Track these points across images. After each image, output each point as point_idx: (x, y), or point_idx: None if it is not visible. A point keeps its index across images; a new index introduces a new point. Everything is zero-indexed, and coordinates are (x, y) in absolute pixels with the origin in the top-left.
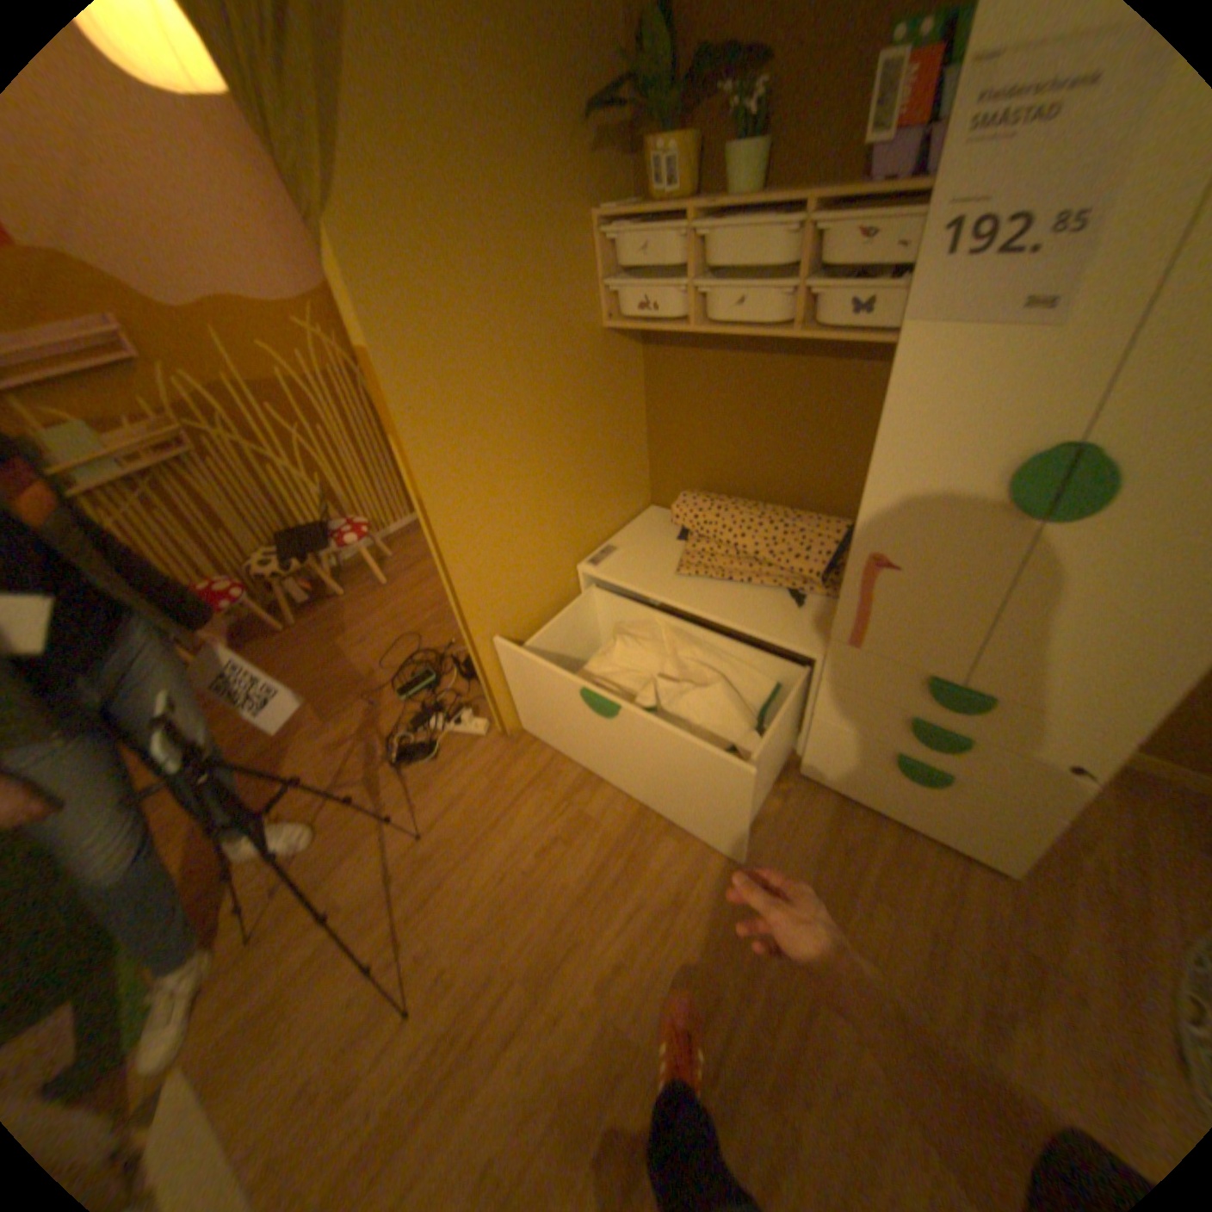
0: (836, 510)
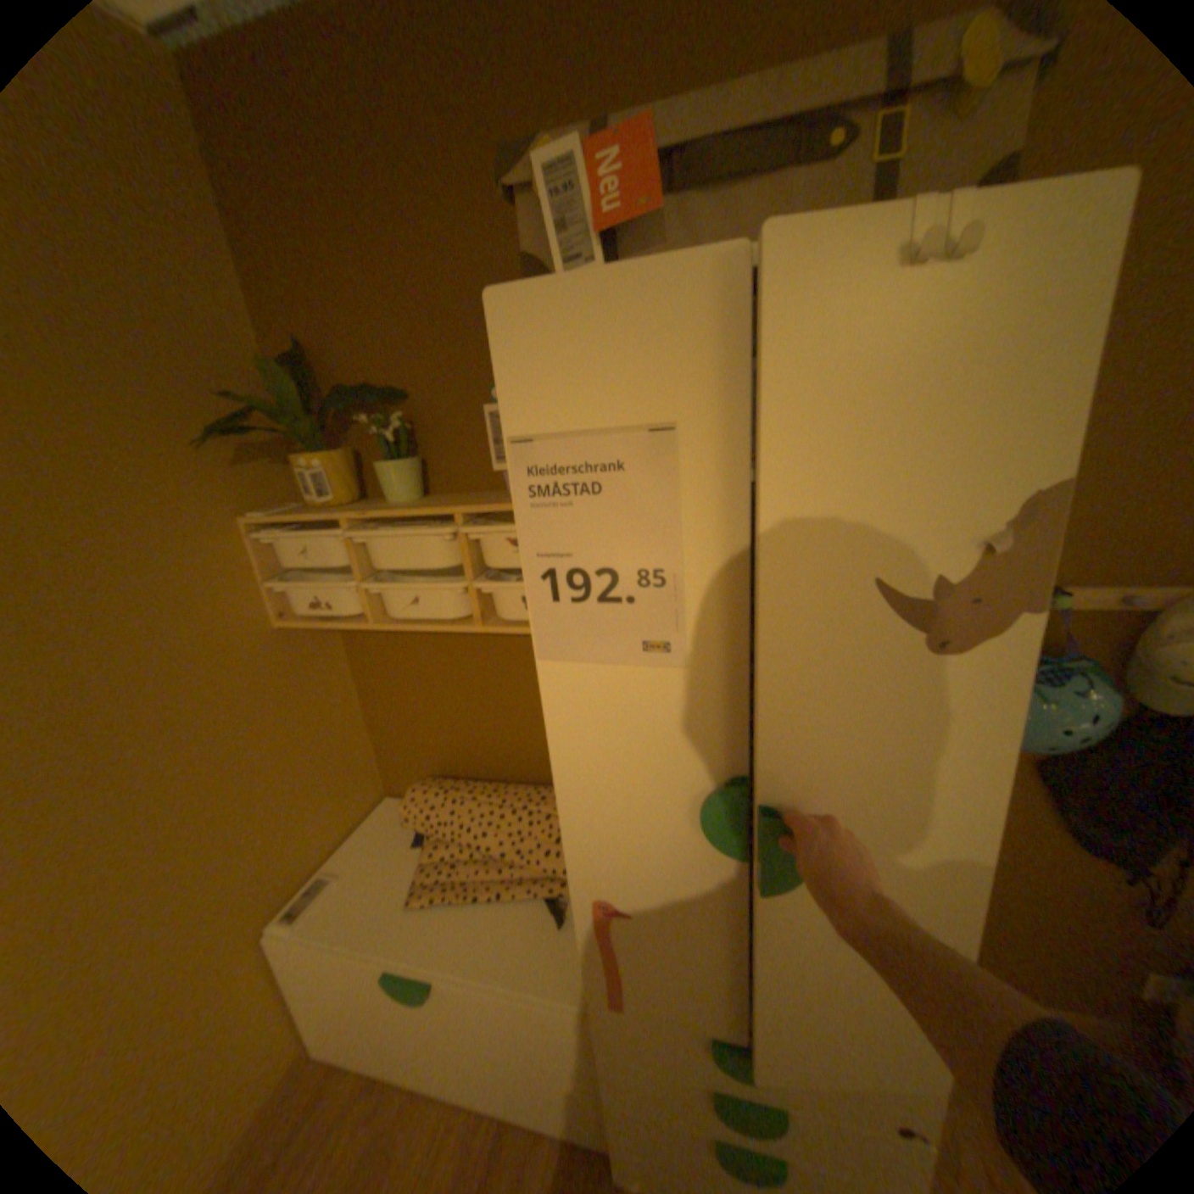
0: None
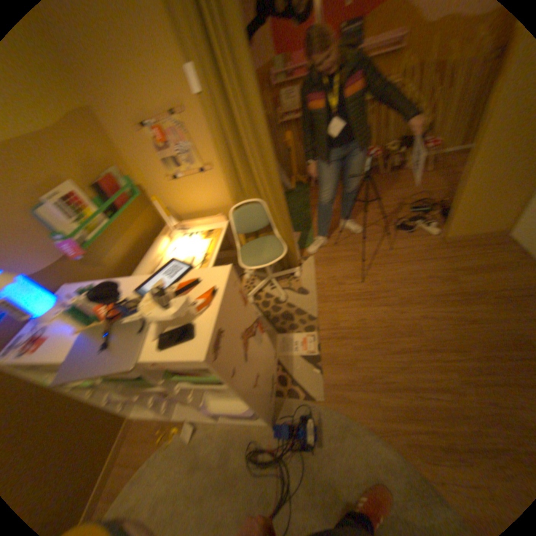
0: None
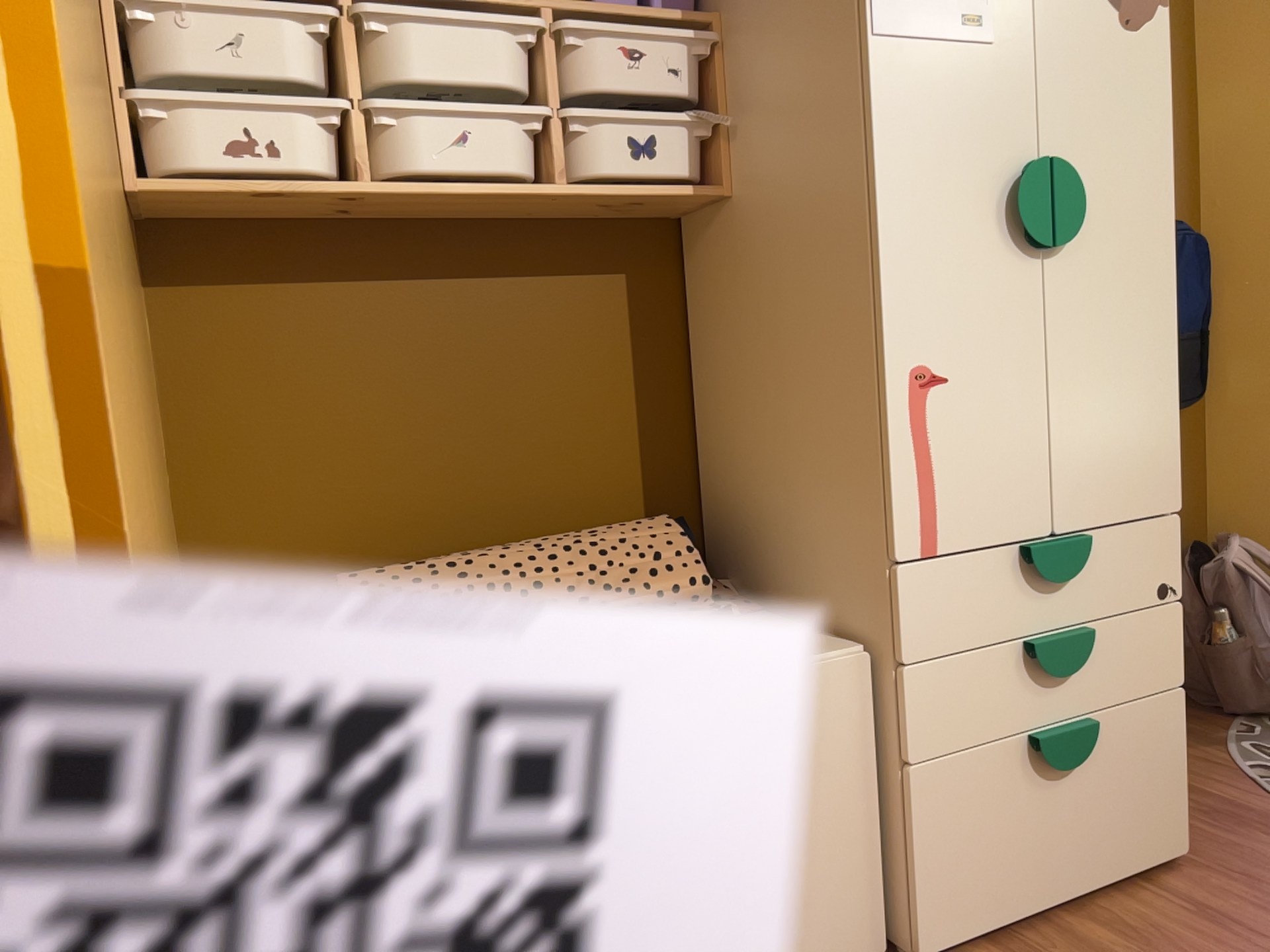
0: (619, 520)
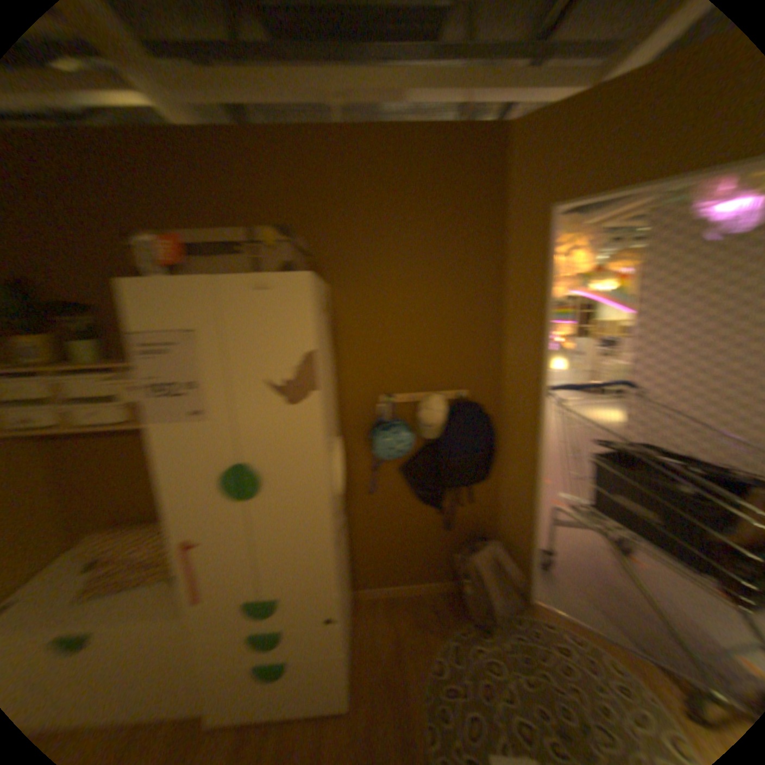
0: None
